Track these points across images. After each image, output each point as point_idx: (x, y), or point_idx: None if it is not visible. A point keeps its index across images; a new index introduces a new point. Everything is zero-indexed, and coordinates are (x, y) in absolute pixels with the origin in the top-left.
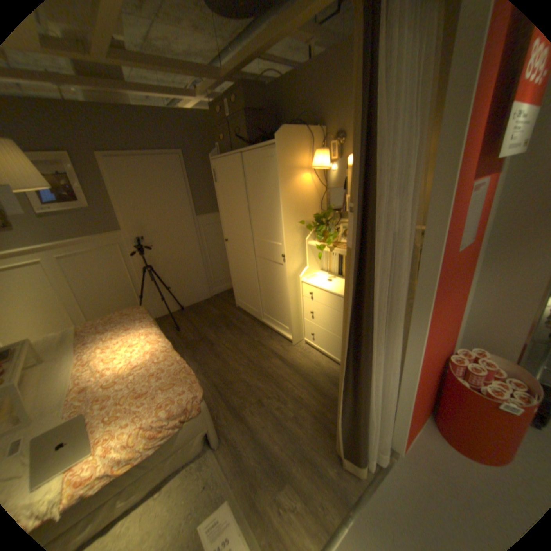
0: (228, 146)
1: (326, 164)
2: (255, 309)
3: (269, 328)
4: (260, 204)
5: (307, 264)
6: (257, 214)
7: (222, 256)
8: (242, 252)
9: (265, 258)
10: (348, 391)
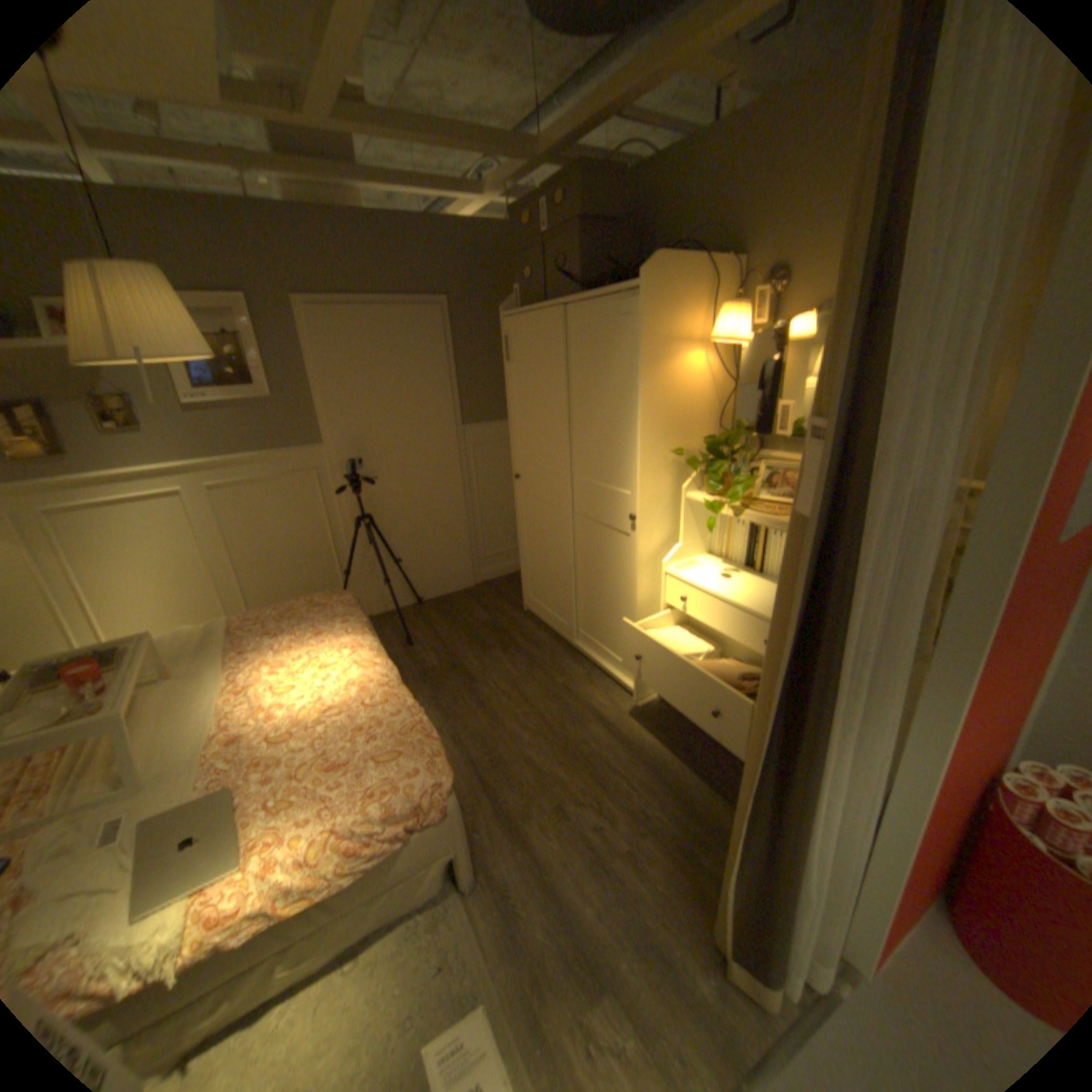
0: (538, 291)
1: (742, 333)
2: (563, 618)
3: (588, 660)
4: (594, 409)
5: (680, 537)
6: (585, 429)
7: (504, 507)
8: (546, 503)
9: (593, 519)
10: (761, 822)
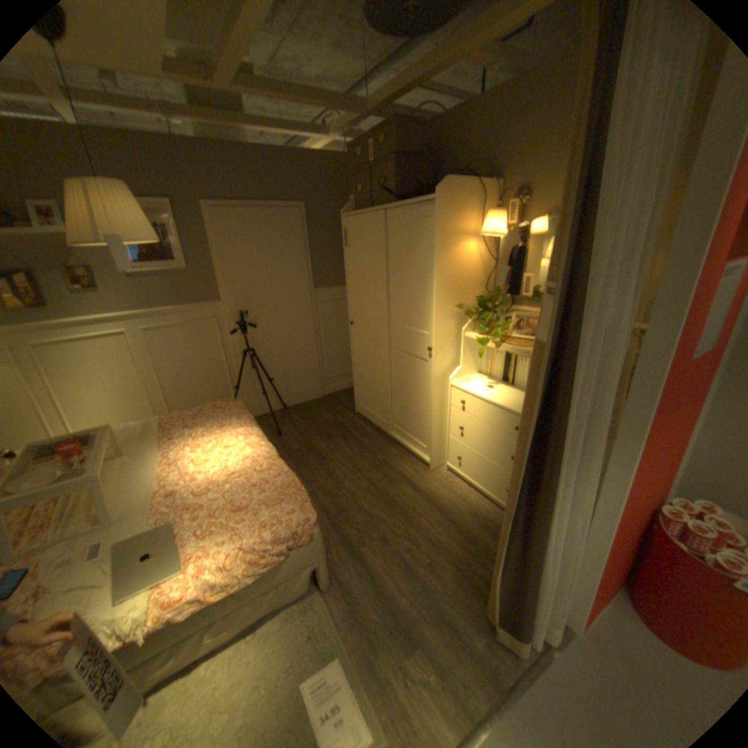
0: (367, 200)
1: (501, 230)
2: (382, 417)
3: (399, 444)
4: (404, 278)
5: (461, 362)
6: (398, 291)
7: (341, 344)
8: (372, 341)
9: (403, 351)
10: (514, 535)
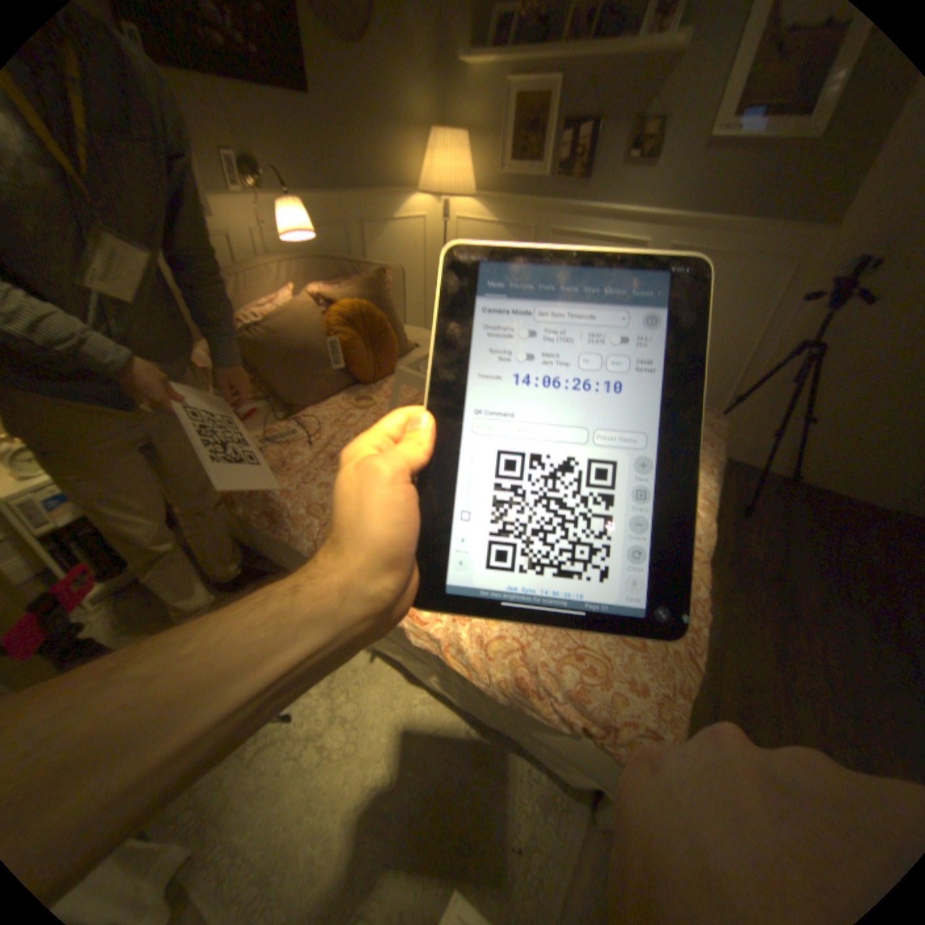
0: None
1: None
2: None
3: None
4: None
5: None
6: None
7: None
8: None
9: None
10: None
